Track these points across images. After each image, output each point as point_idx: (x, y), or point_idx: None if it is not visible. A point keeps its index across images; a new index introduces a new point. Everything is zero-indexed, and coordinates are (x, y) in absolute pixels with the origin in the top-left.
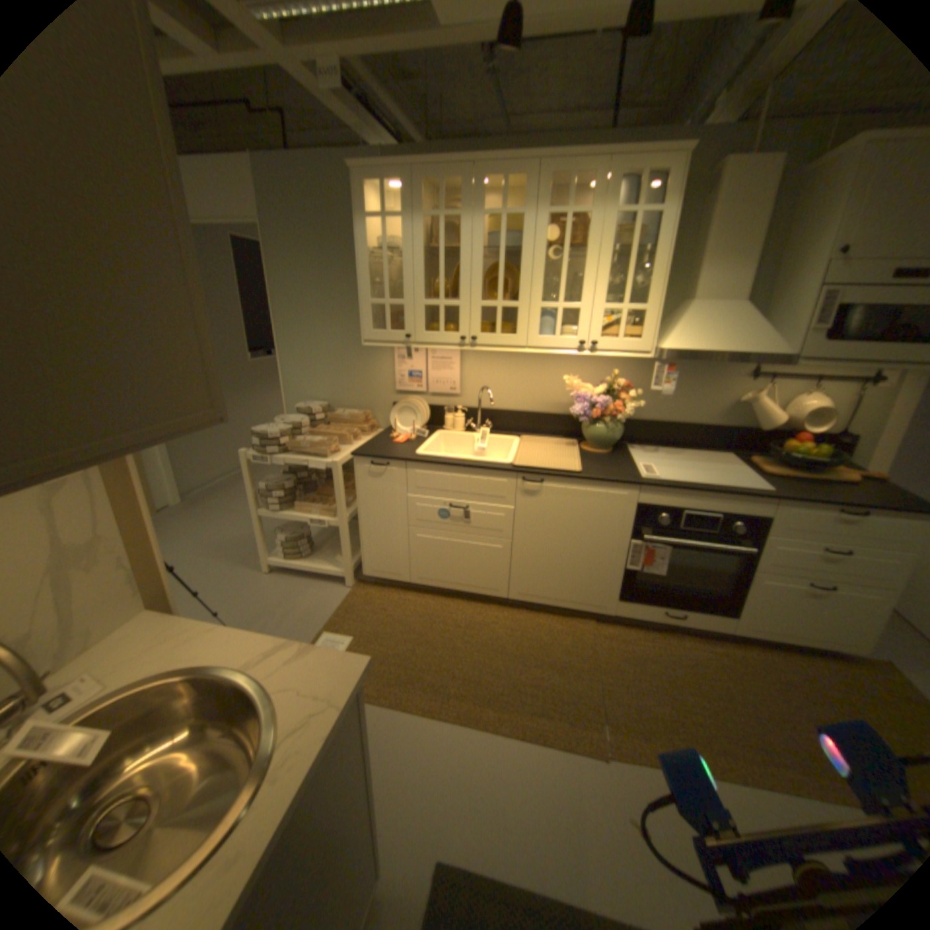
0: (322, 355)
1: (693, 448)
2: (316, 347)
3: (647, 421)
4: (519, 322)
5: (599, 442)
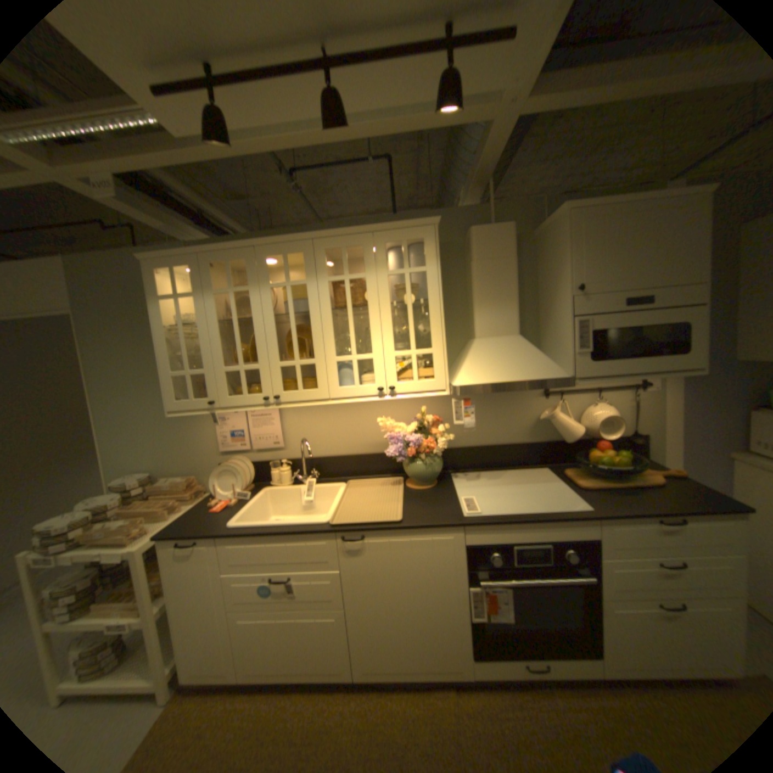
0: (141, 425)
1: (511, 467)
2: (135, 418)
3: (464, 447)
4: (318, 376)
5: (421, 478)
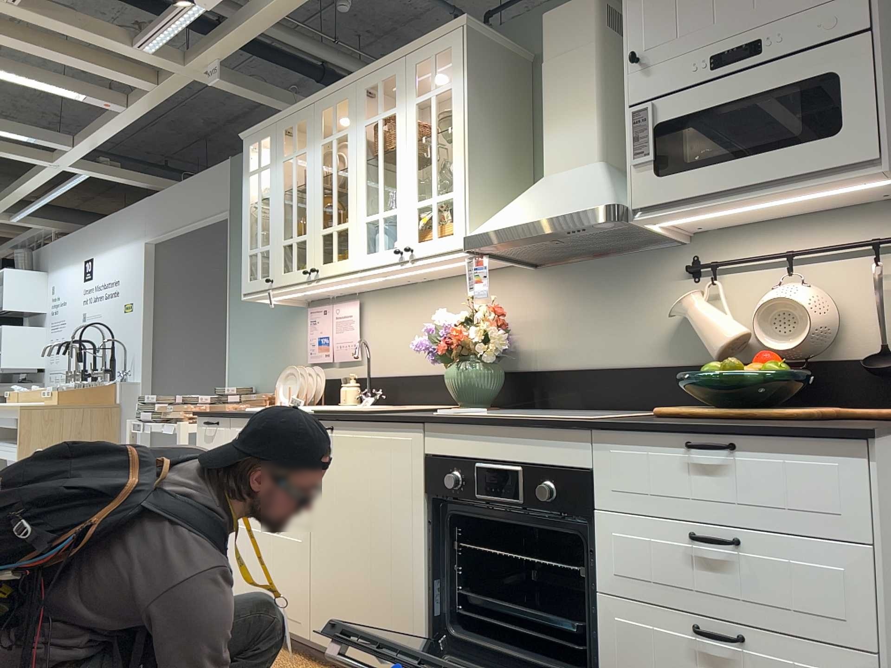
0: (258, 330)
1: (630, 407)
2: (254, 322)
3: (560, 368)
4: (348, 241)
5: (460, 392)
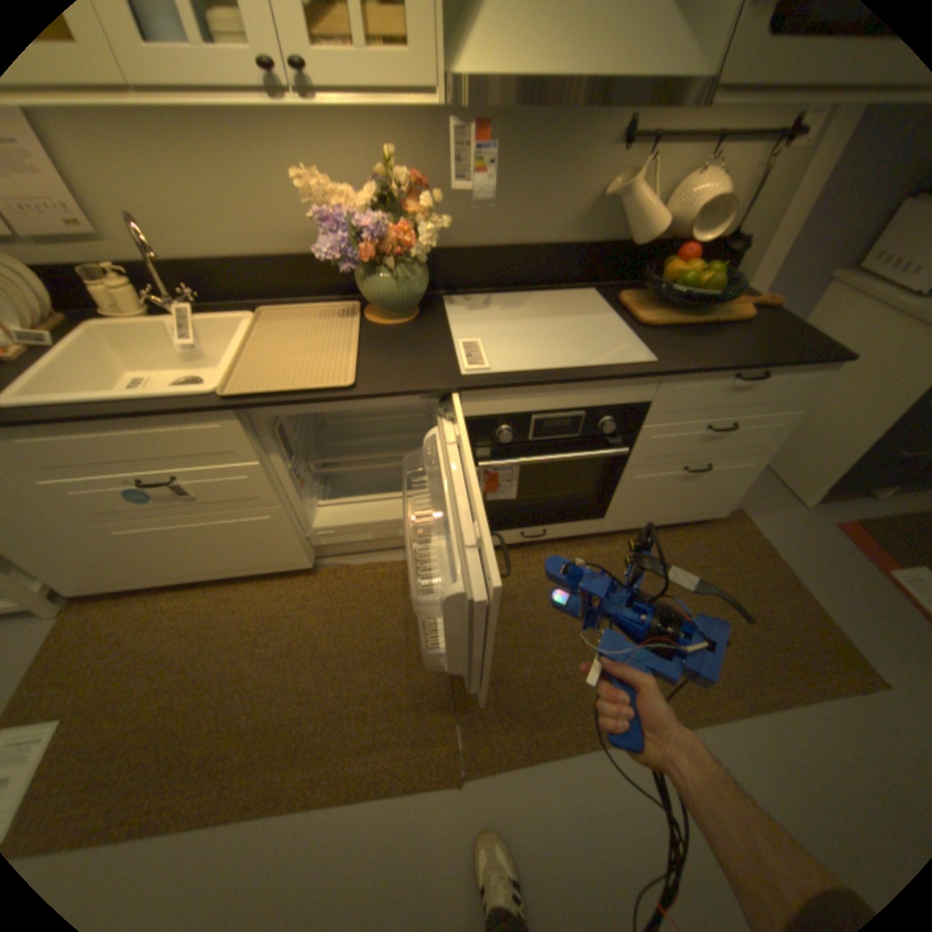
0: None
1: (540, 284)
2: None
3: (467, 246)
4: None
5: (390, 304)
